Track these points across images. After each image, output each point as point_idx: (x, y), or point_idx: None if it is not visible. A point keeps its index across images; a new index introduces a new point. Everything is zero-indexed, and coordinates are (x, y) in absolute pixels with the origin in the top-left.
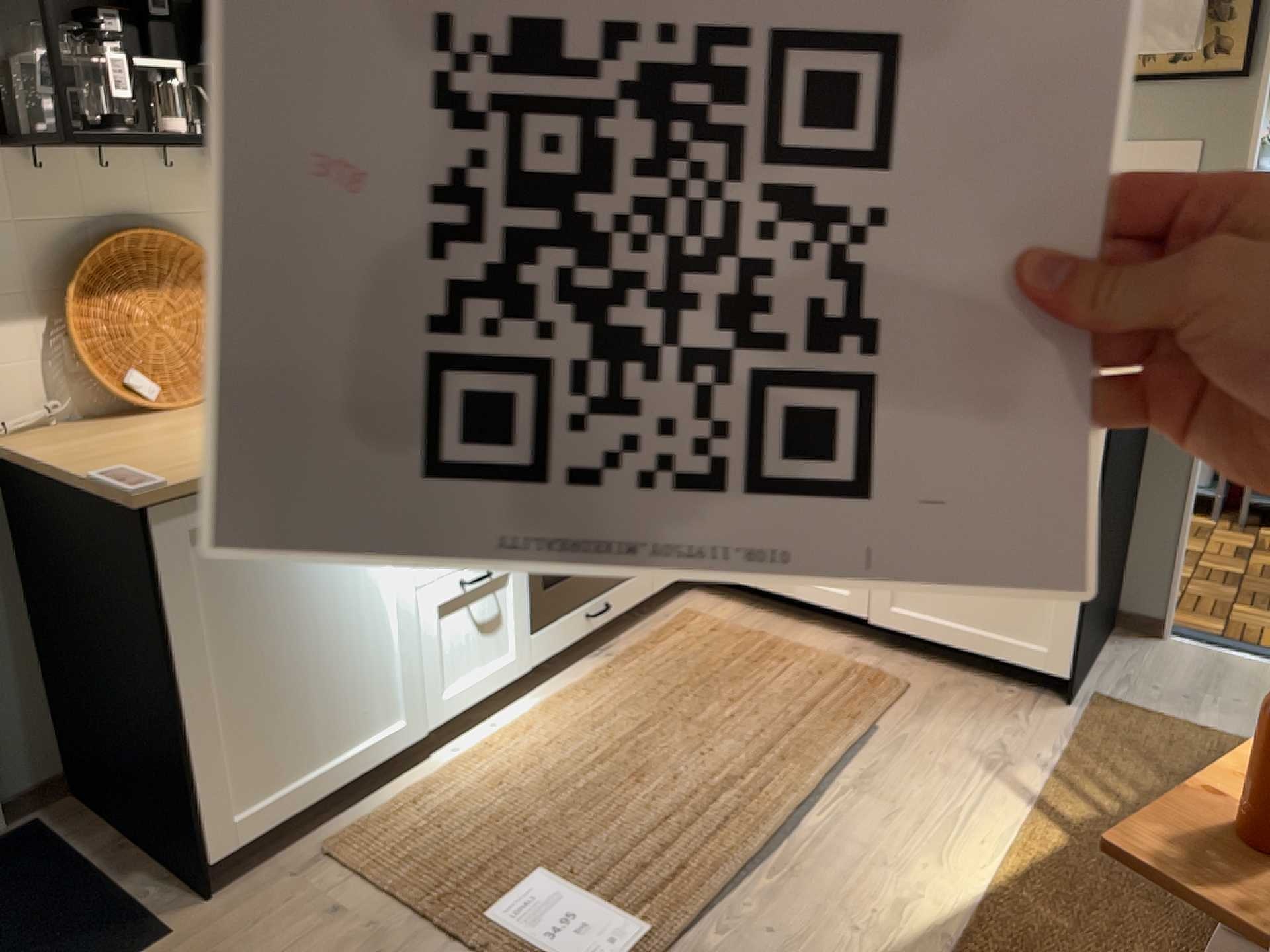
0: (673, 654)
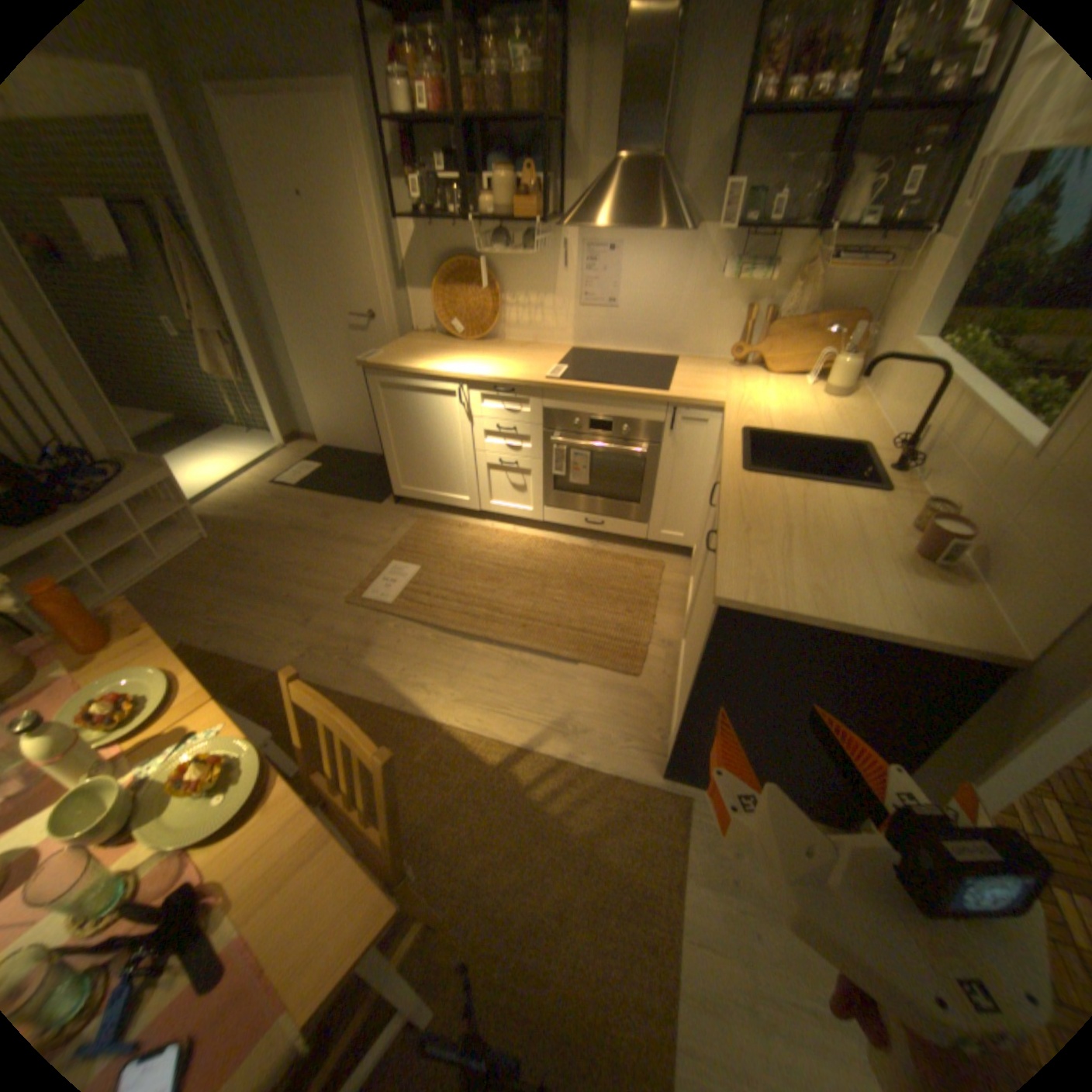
0: (606, 566)
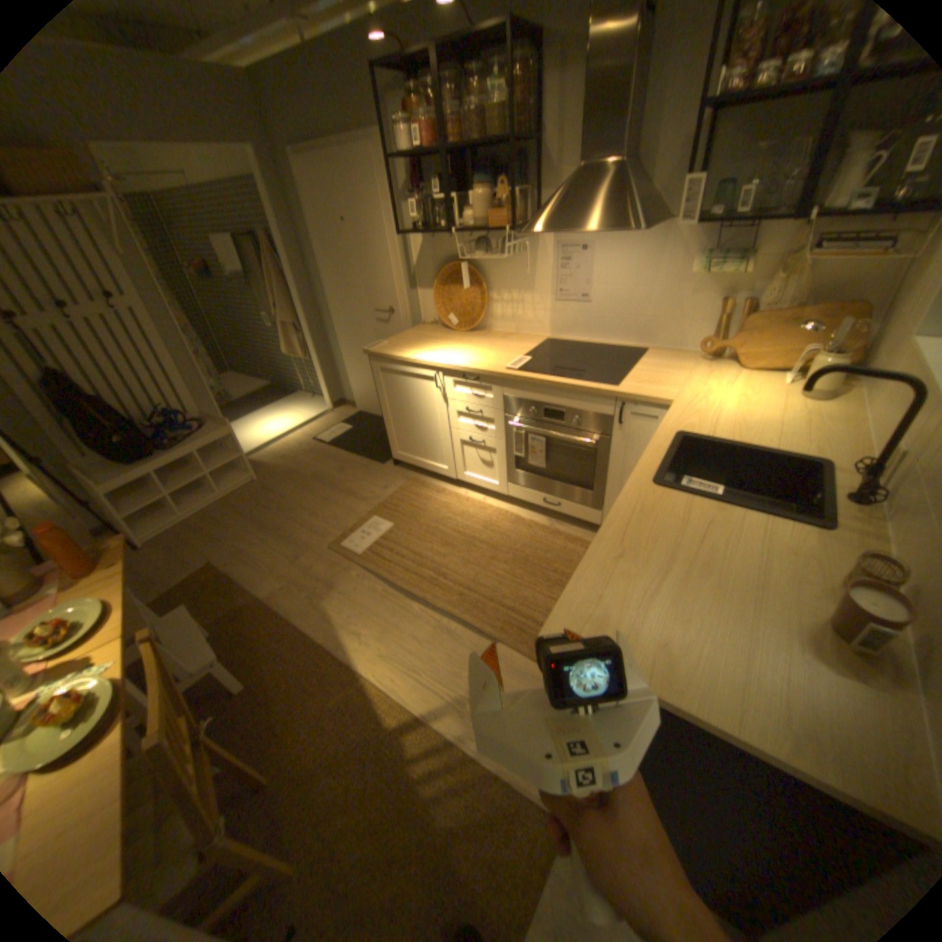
0: (556, 547)
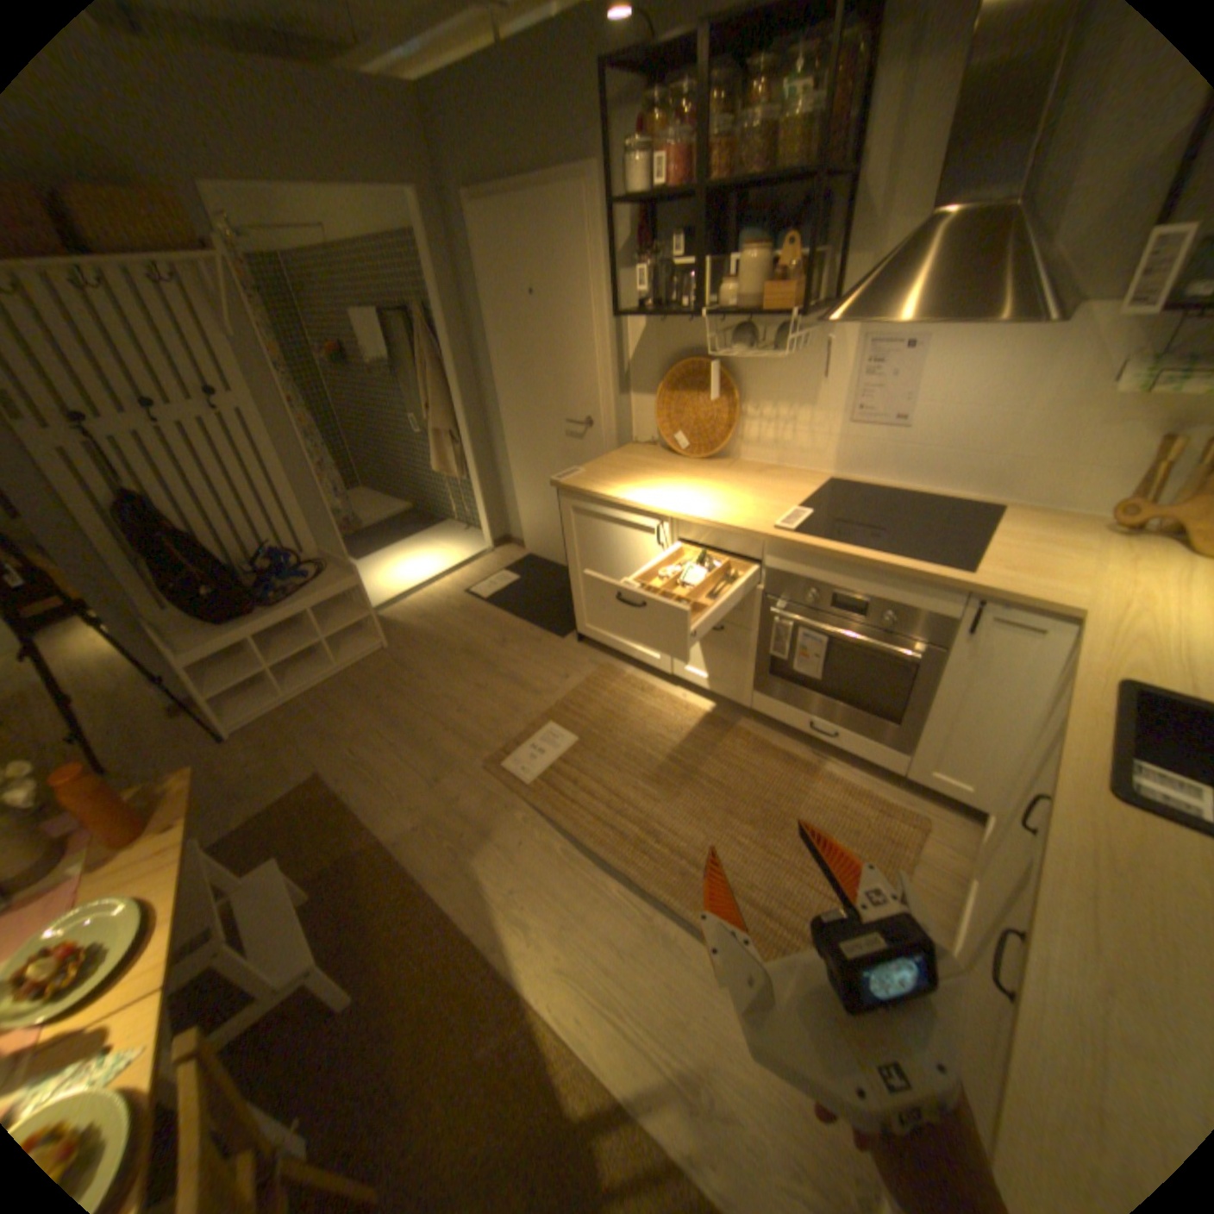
0: (832, 804)
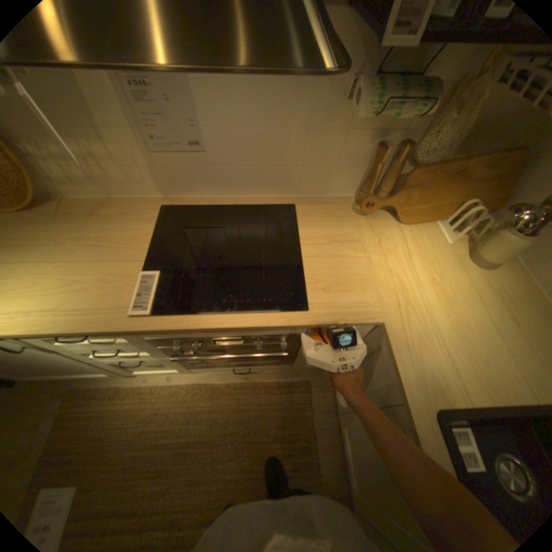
0: (264, 407)
